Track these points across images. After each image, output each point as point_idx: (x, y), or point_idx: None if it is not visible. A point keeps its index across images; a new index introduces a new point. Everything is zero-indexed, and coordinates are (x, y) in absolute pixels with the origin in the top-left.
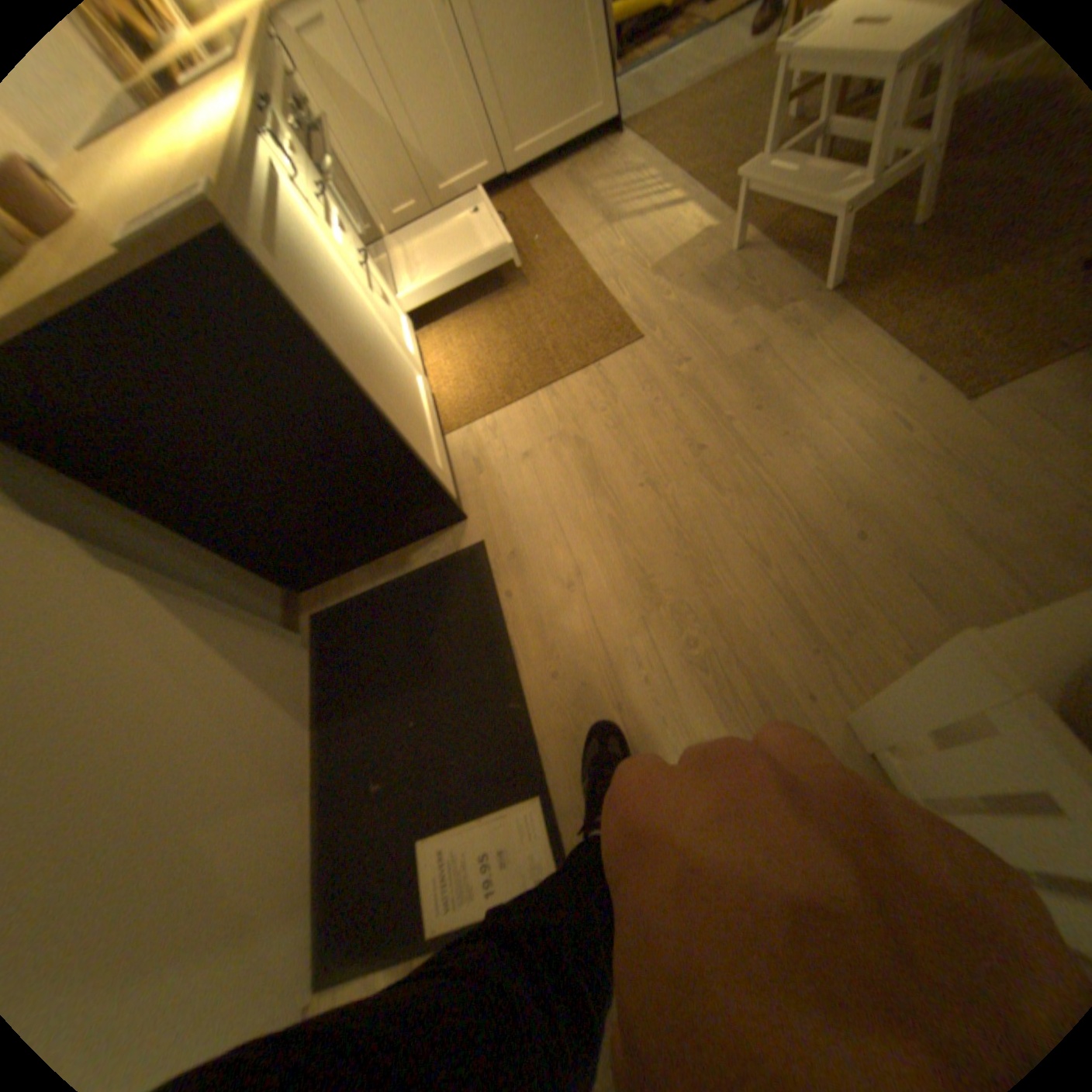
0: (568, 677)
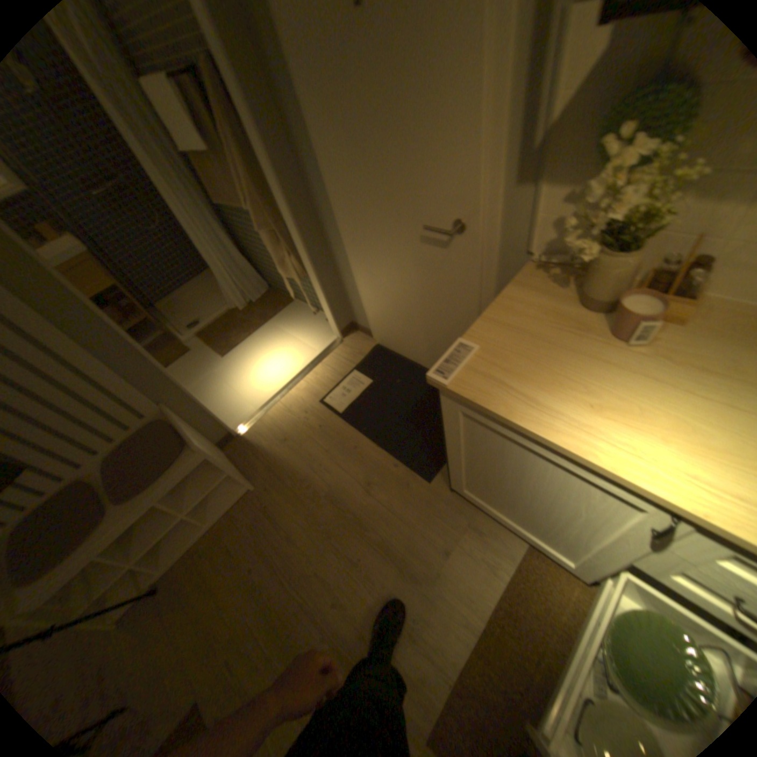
0: (350, 450)
